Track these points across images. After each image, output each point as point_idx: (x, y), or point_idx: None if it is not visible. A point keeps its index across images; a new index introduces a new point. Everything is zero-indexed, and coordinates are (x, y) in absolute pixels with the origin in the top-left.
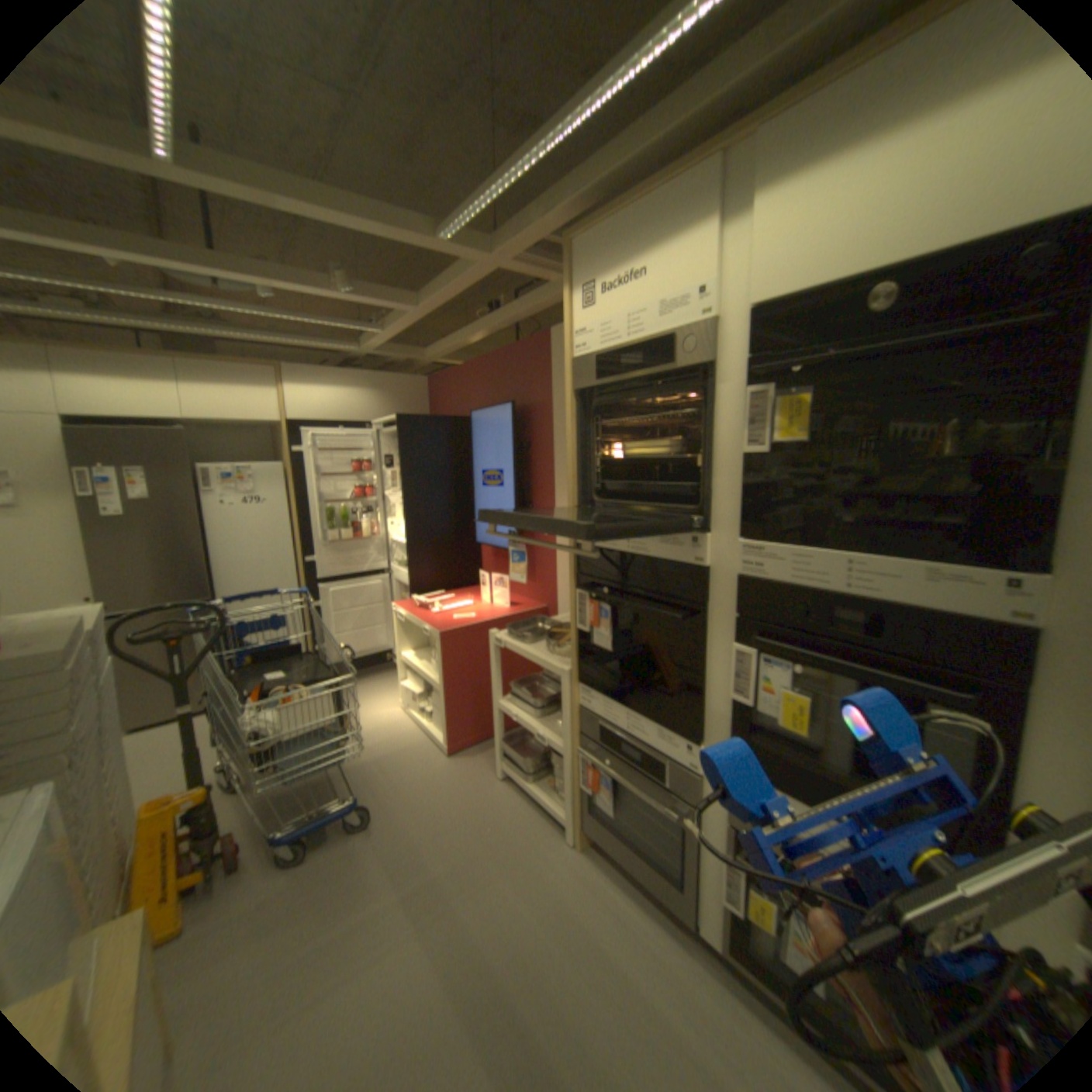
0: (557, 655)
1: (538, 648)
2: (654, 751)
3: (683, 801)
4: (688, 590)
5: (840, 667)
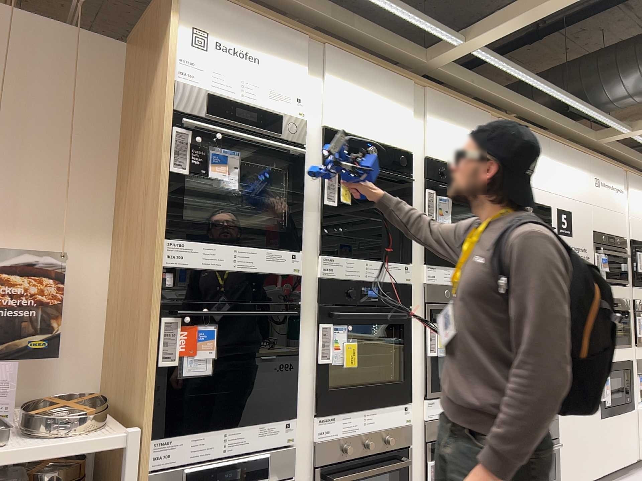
0: (78, 429)
1: (21, 440)
2: (253, 451)
3: (278, 478)
4: (288, 292)
5: (374, 315)
